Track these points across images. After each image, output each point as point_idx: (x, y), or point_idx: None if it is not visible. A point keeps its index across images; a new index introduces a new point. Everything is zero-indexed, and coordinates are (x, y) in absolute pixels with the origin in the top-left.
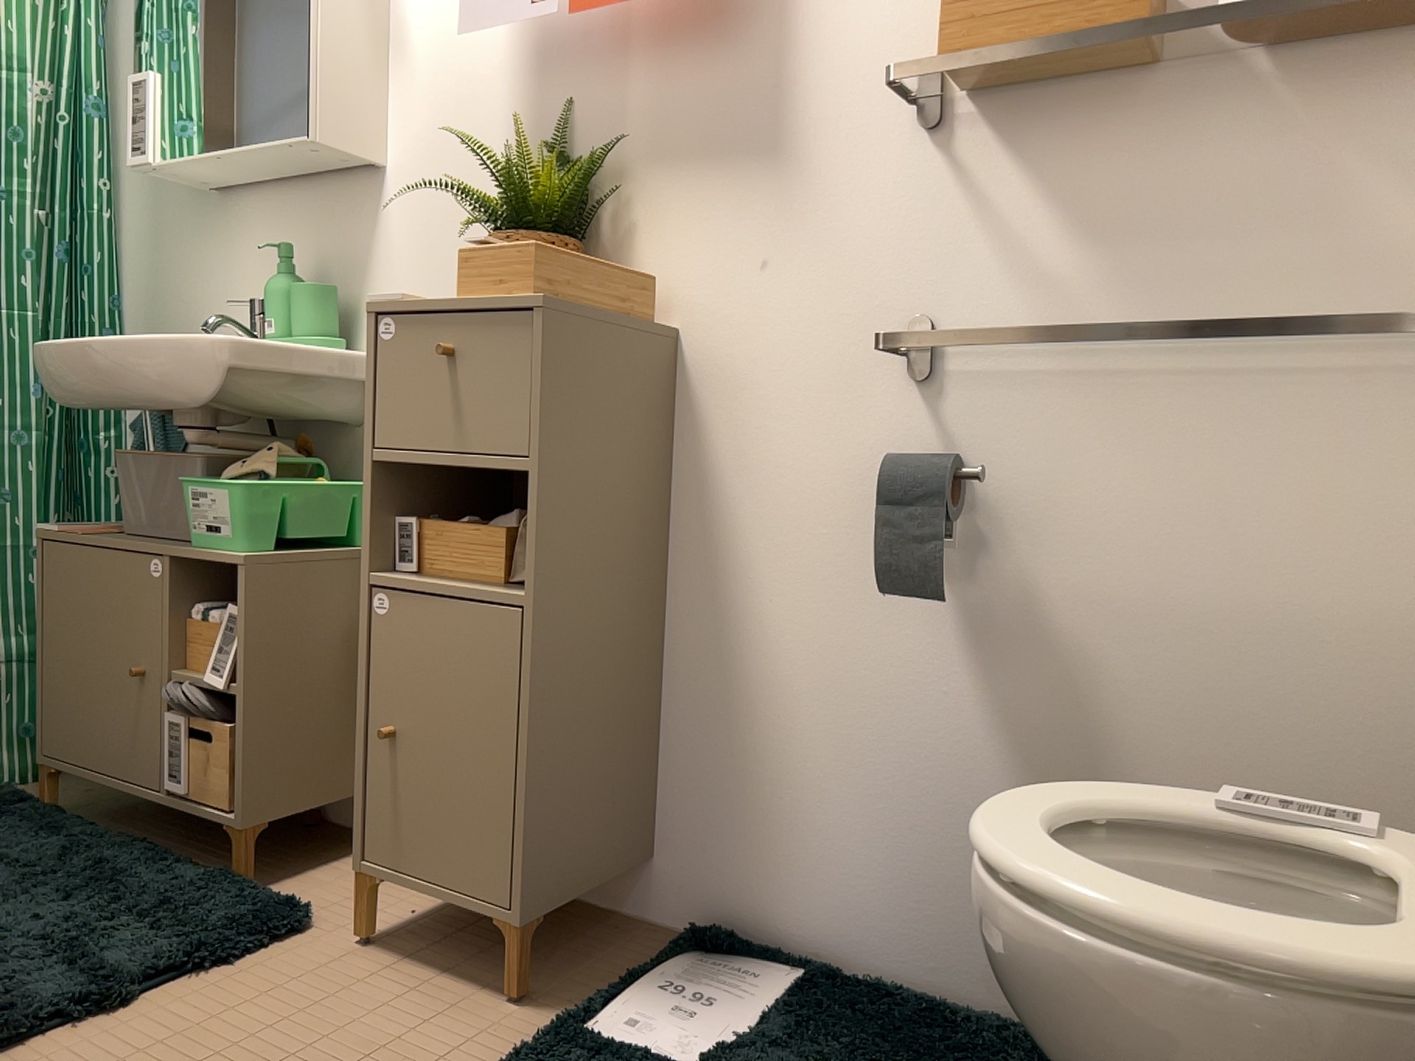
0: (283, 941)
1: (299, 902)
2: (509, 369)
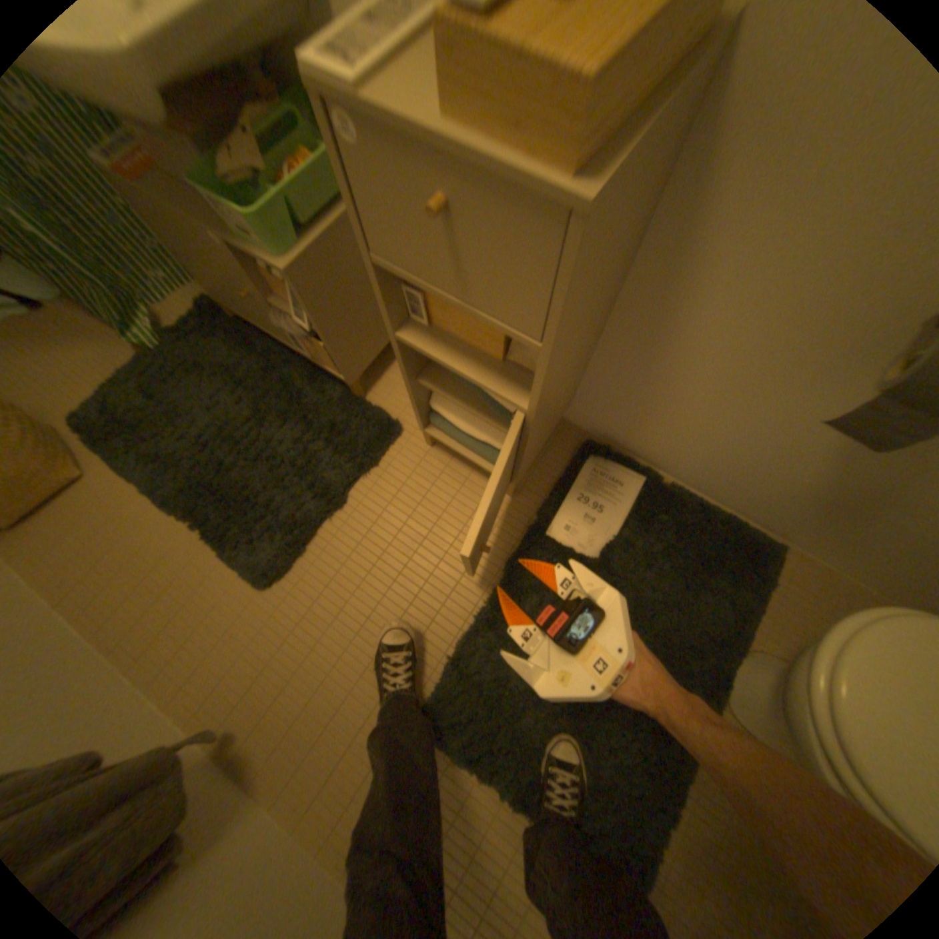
0: (396, 446)
1: (395, 418)
2: (530, 257)
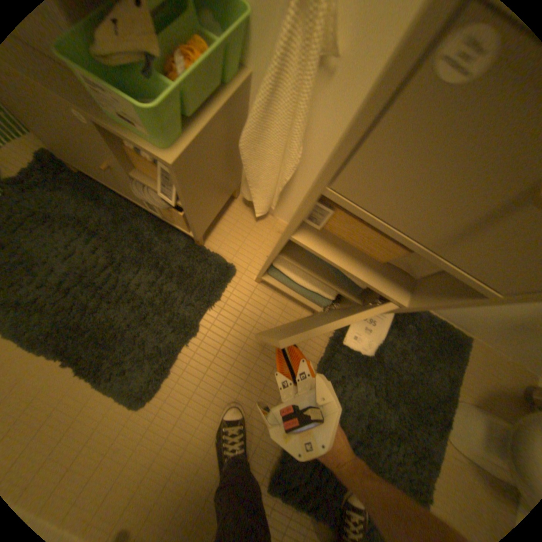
0: (232, 283)
1: (230, 261)
2: None
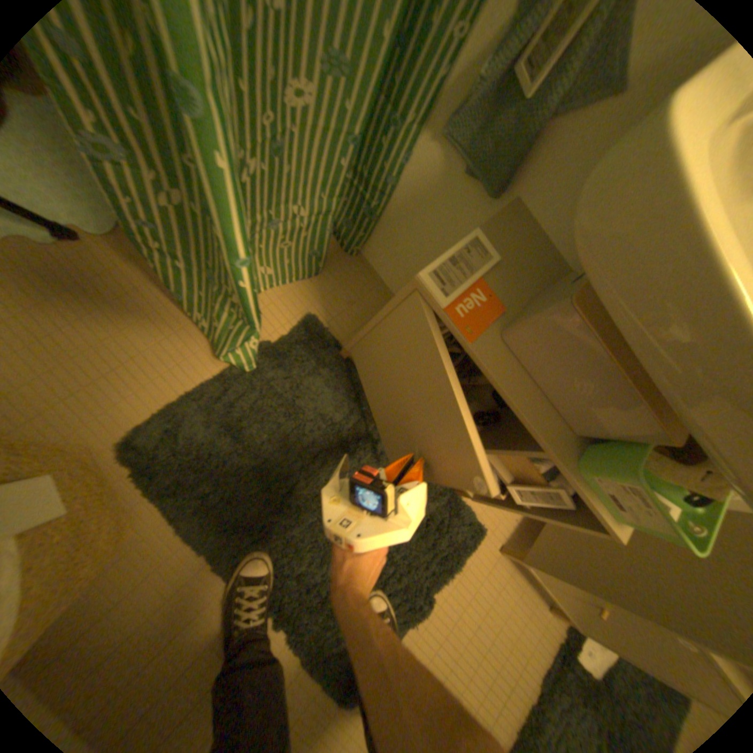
0: (477, 549)
1: (483, 522)
2: None
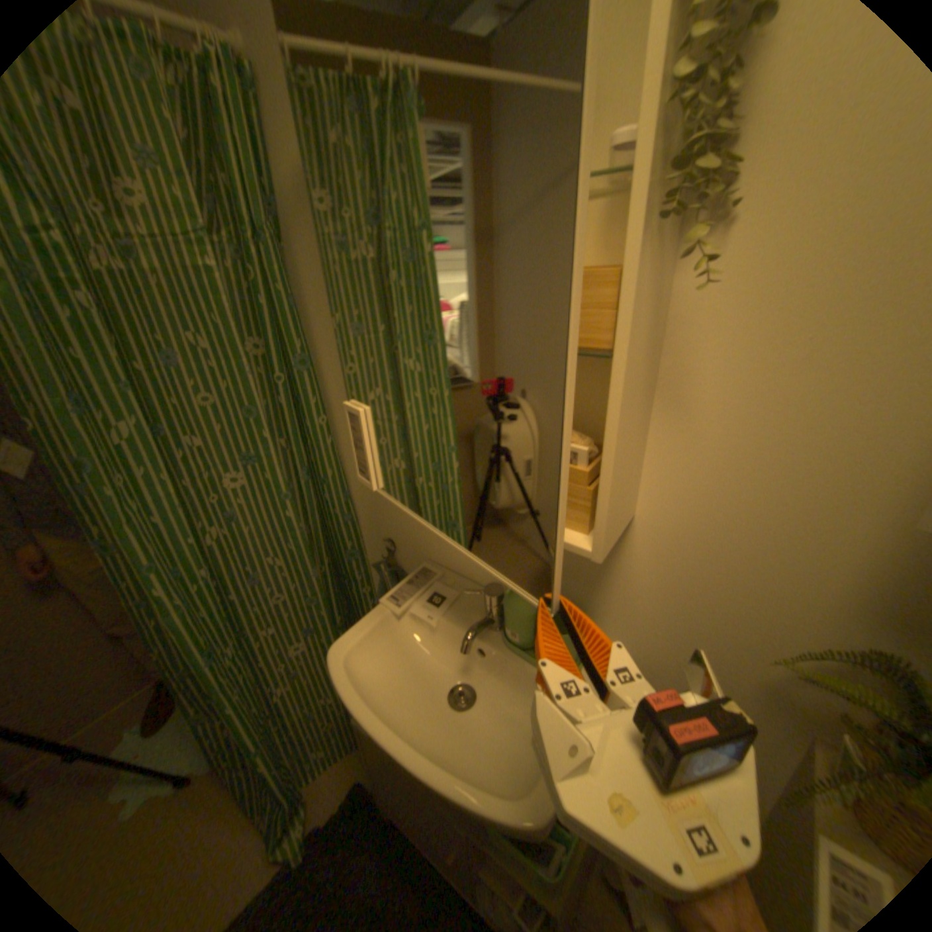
0: None
1: None
2: None
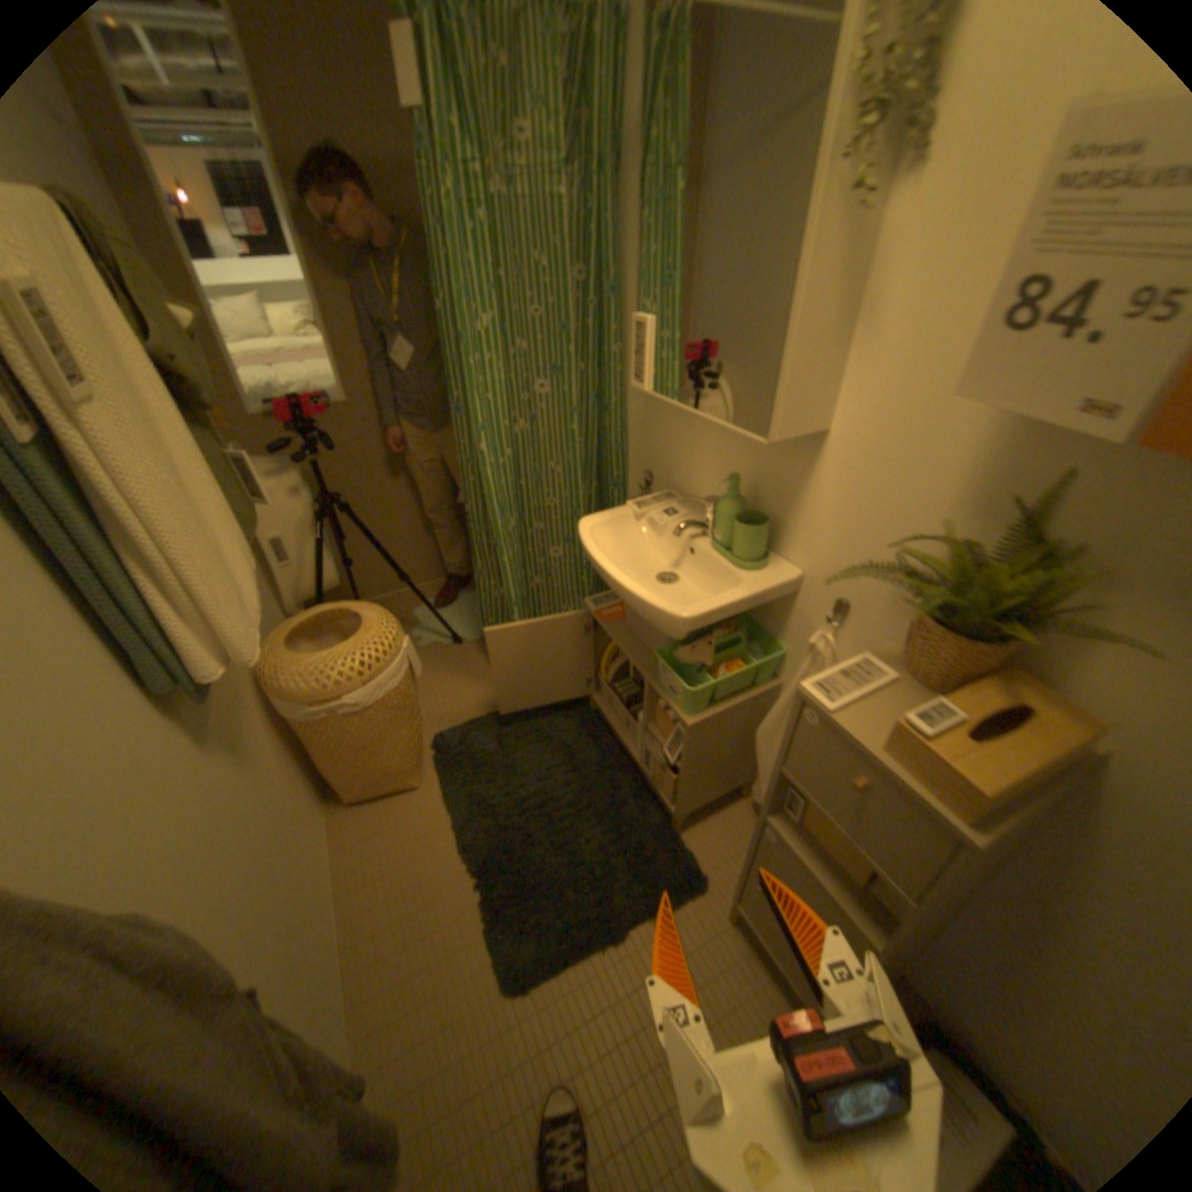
0: (696, 904)
1: (705, 871)
2: (925, 846)
